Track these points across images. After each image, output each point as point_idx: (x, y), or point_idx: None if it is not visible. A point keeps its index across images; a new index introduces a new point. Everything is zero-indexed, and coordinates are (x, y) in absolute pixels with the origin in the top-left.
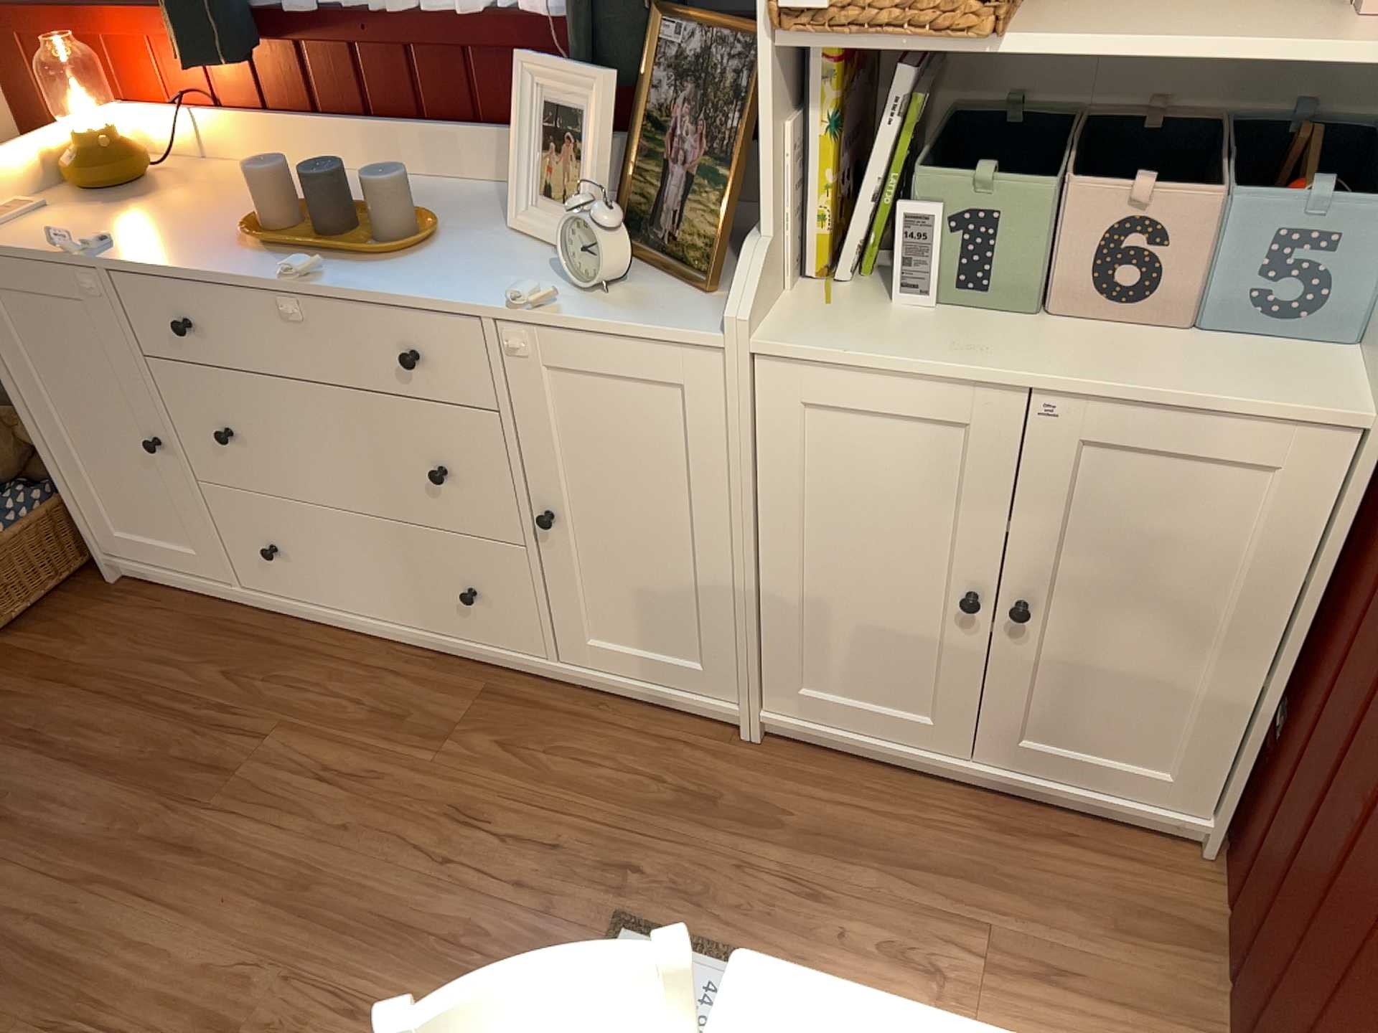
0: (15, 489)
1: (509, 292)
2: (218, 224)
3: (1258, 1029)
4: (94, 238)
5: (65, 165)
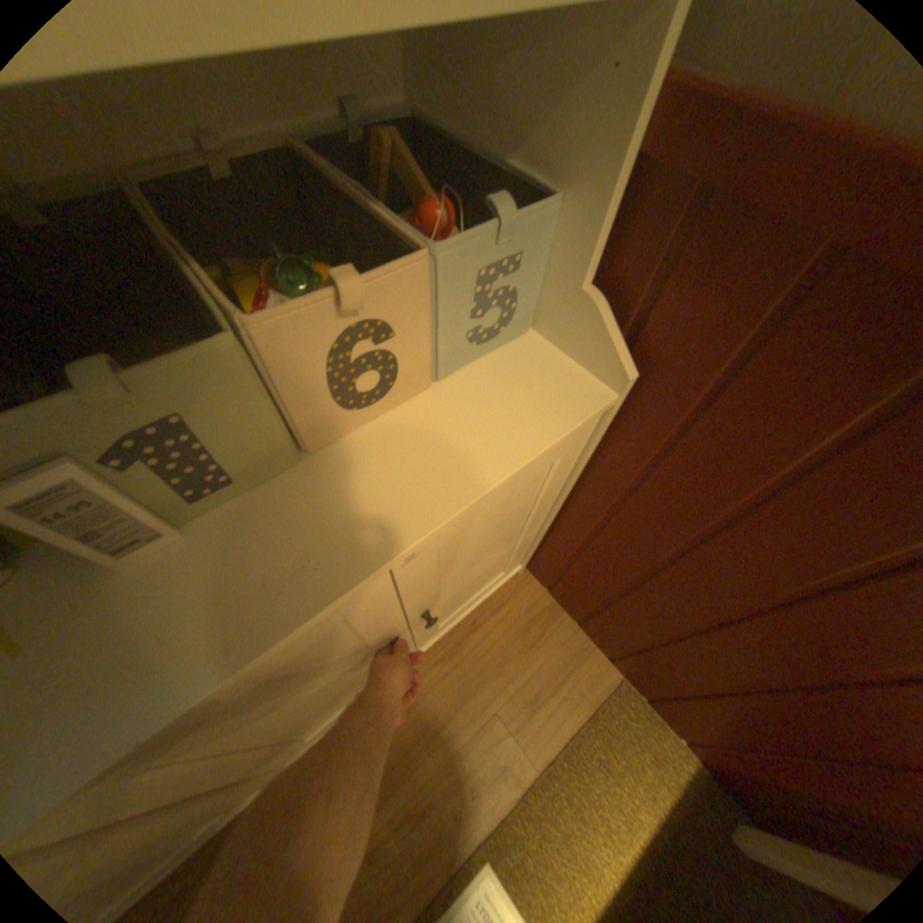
0: None
1: None
2: None
3: (622, 654)
4: None
5: None
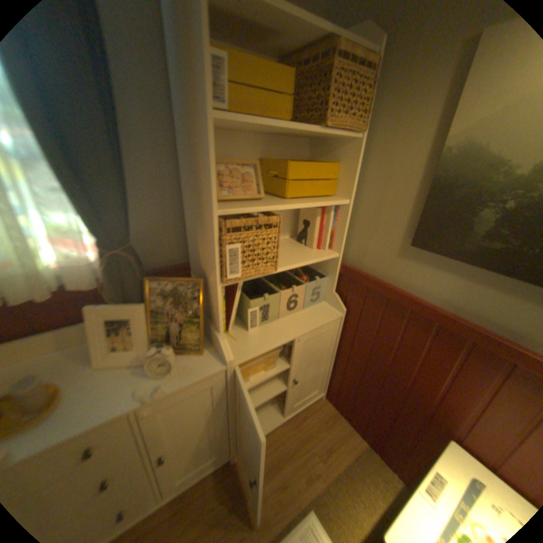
0: None
1: (133, 400)
2: None
3: (365, 430)
4: None
5: None
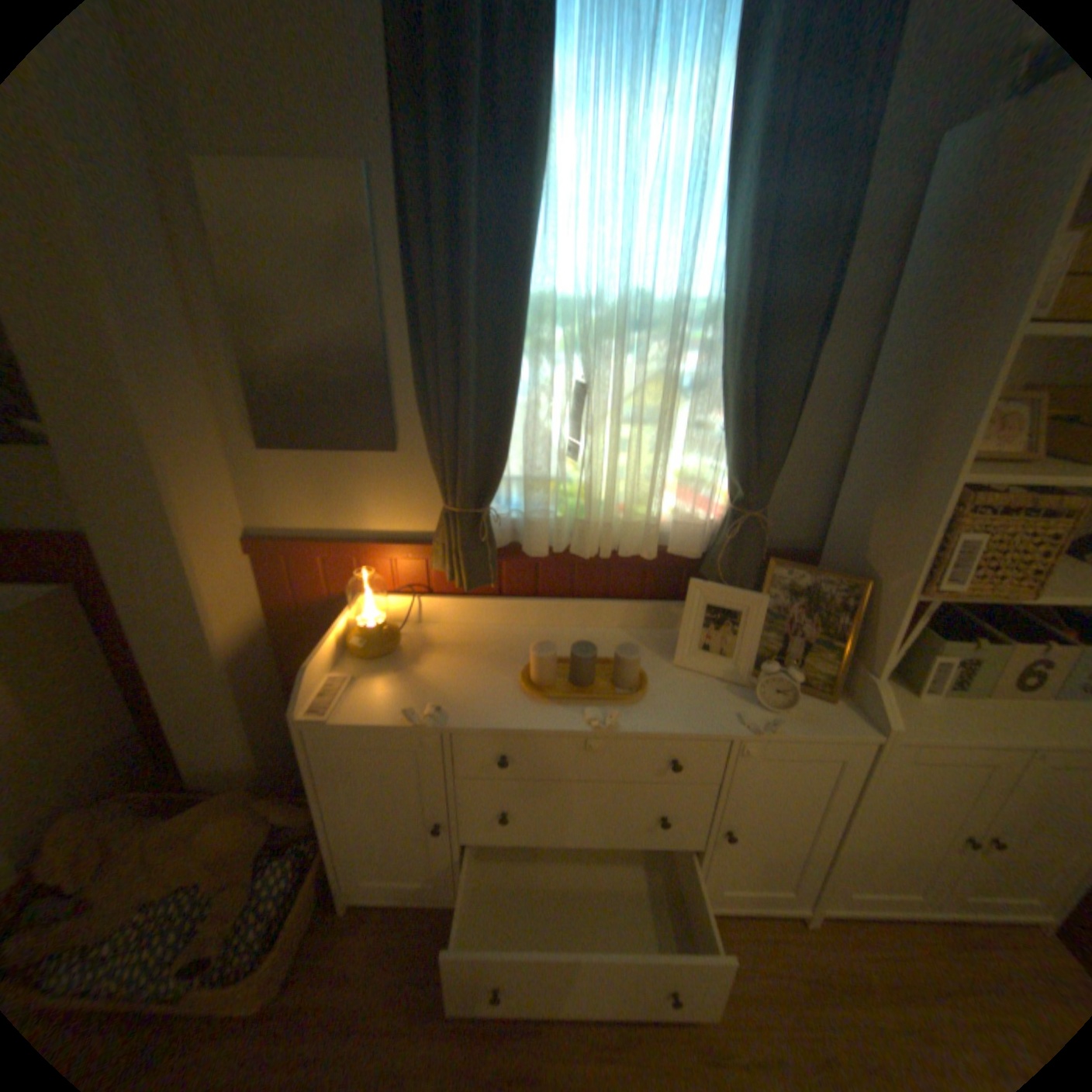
0: (268, 868)
1: (740, 723)
2: (492, 682)
3: None
4: (429, 710)
5: (355, 647)
